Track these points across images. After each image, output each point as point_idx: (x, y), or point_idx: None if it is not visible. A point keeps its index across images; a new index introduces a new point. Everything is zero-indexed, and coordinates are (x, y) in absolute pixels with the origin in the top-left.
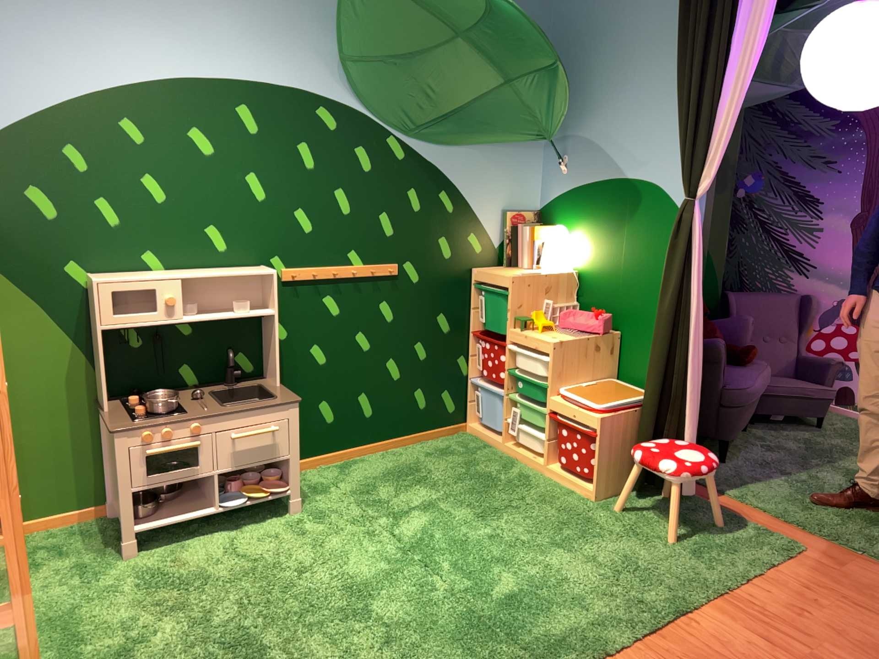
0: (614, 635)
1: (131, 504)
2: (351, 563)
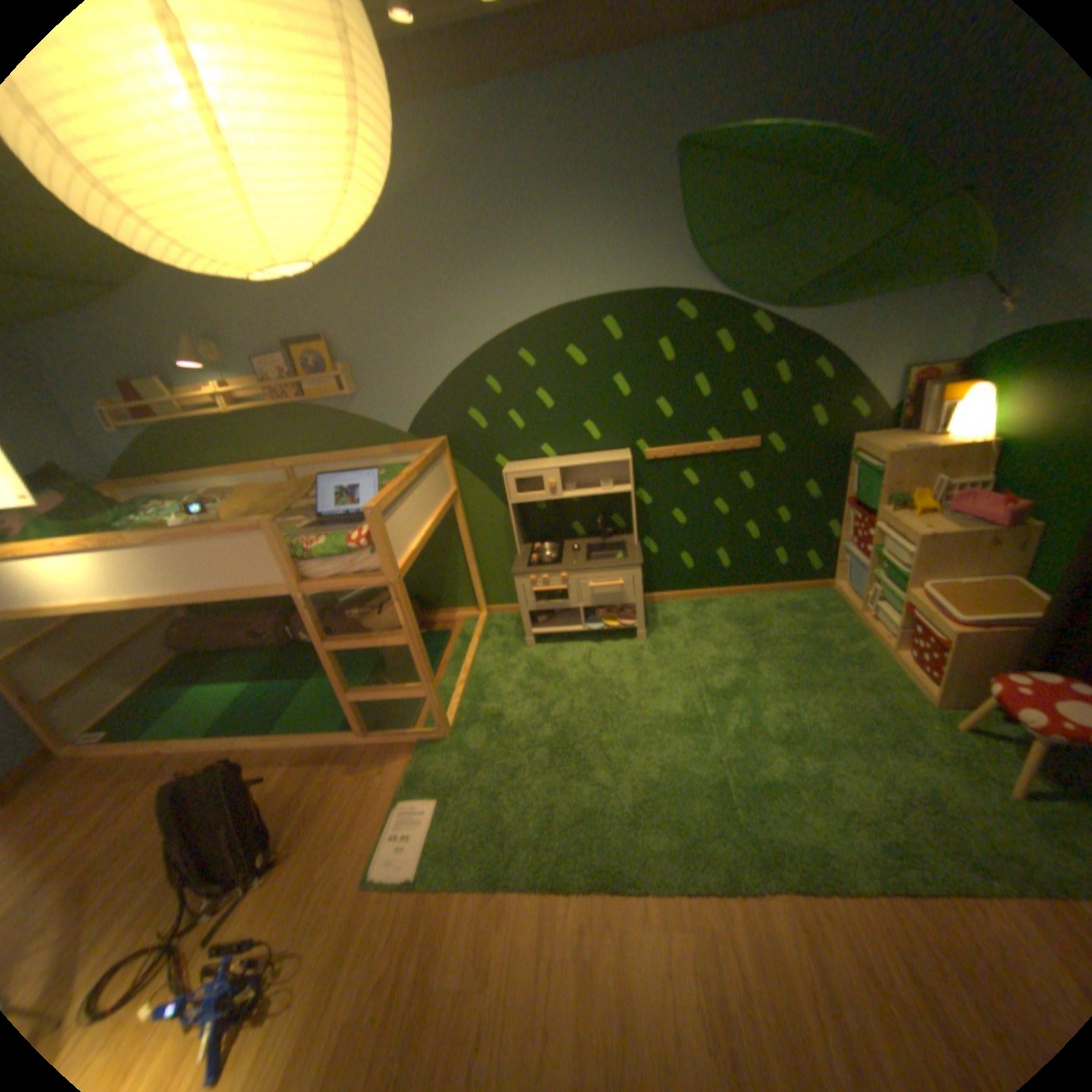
0: (859, 877)
1: (527, 618)
2: (658, 699)
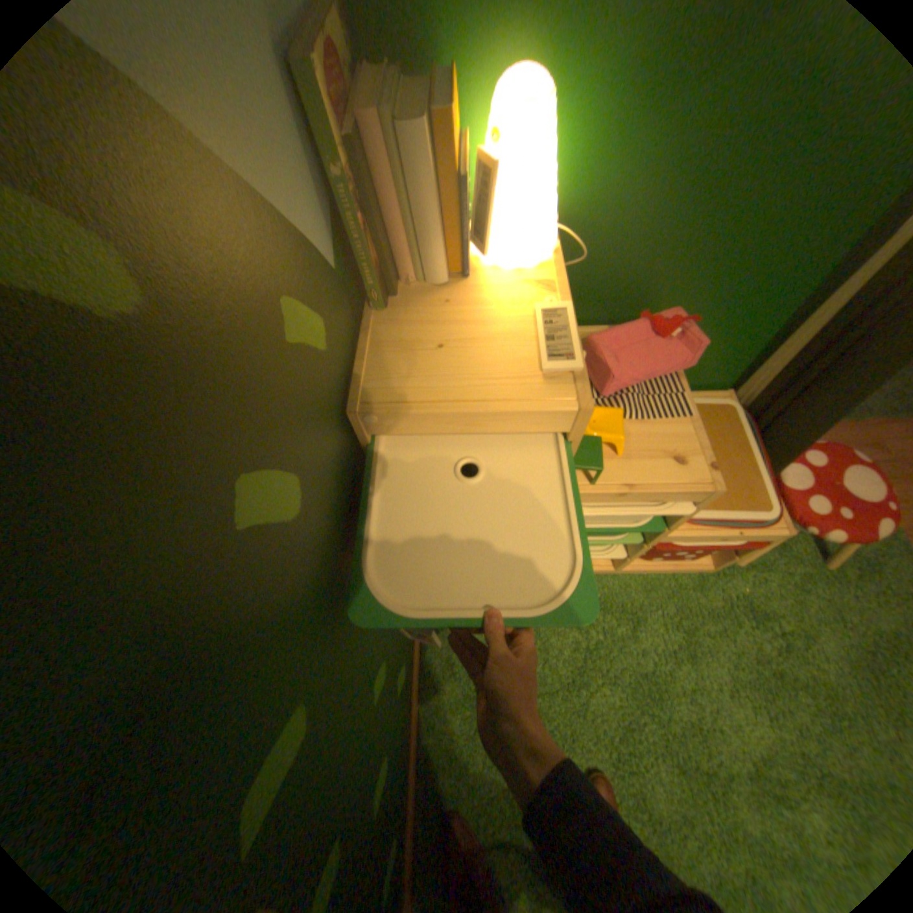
0: None
1: None
2: None
